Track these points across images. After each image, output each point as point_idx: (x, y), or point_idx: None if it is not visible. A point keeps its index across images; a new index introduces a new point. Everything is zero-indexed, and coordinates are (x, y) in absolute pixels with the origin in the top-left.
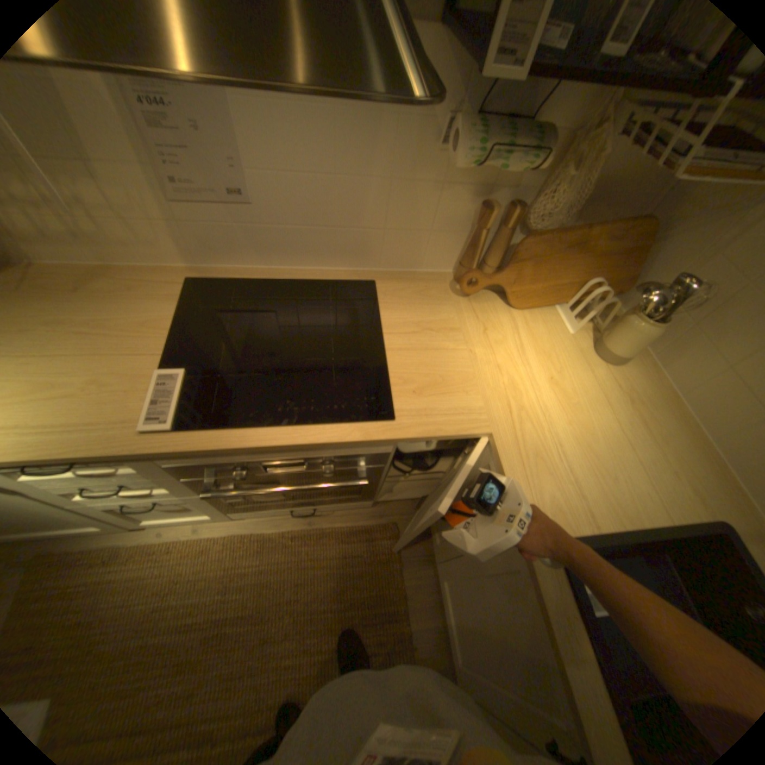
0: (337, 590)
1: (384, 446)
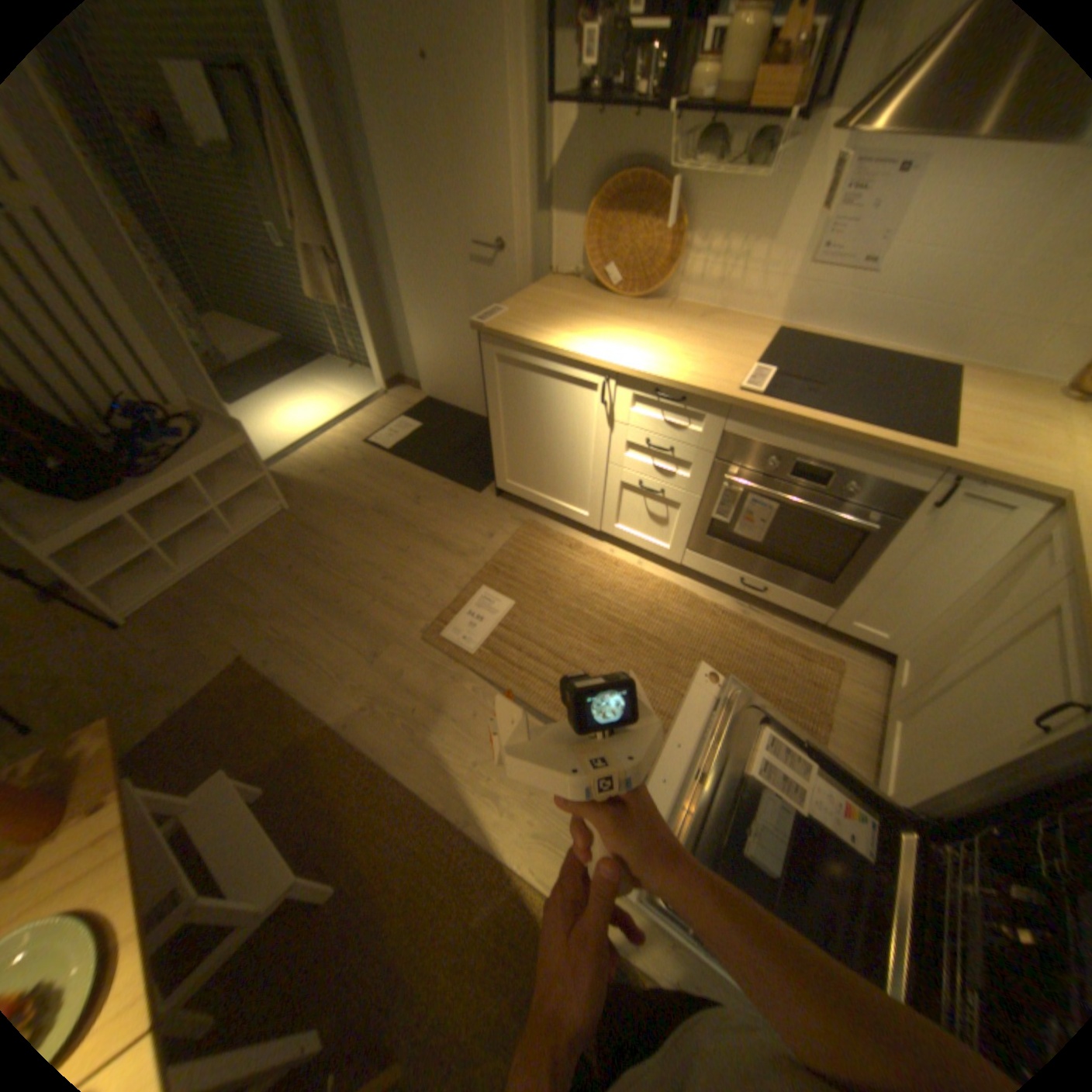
0: (754, 675)
1: (926, 477)
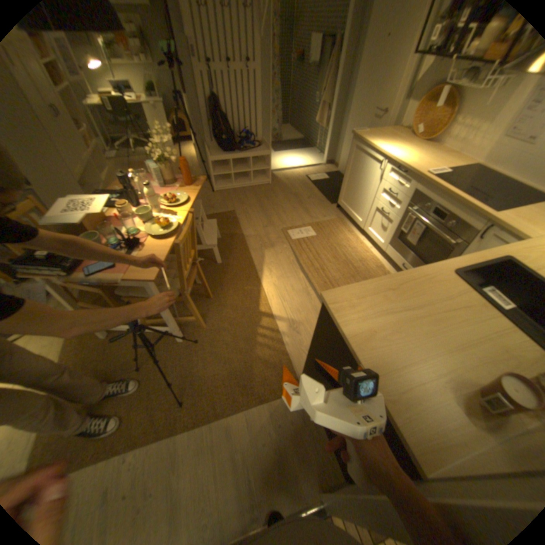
0: None
1: (479, 223)
